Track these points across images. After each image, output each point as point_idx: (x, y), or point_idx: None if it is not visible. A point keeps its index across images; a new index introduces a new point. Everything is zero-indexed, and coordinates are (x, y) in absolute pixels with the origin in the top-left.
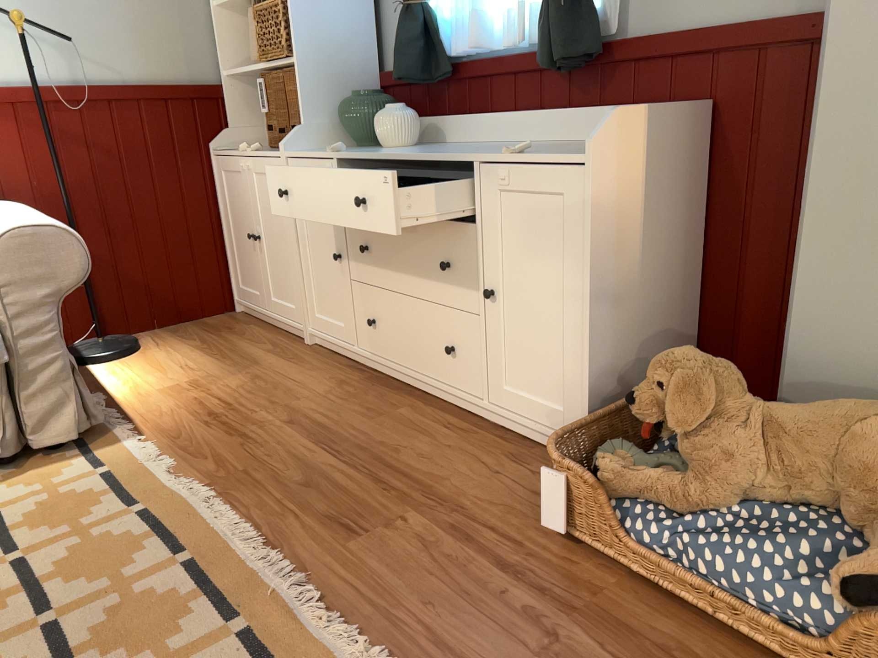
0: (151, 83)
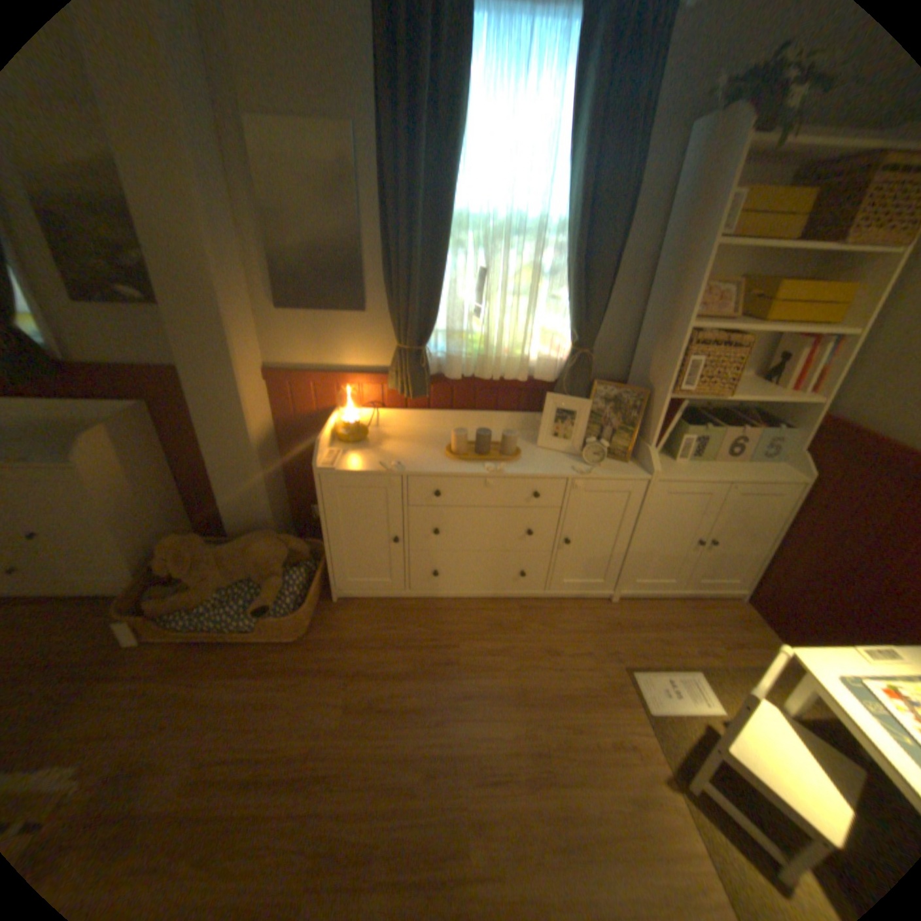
0: None
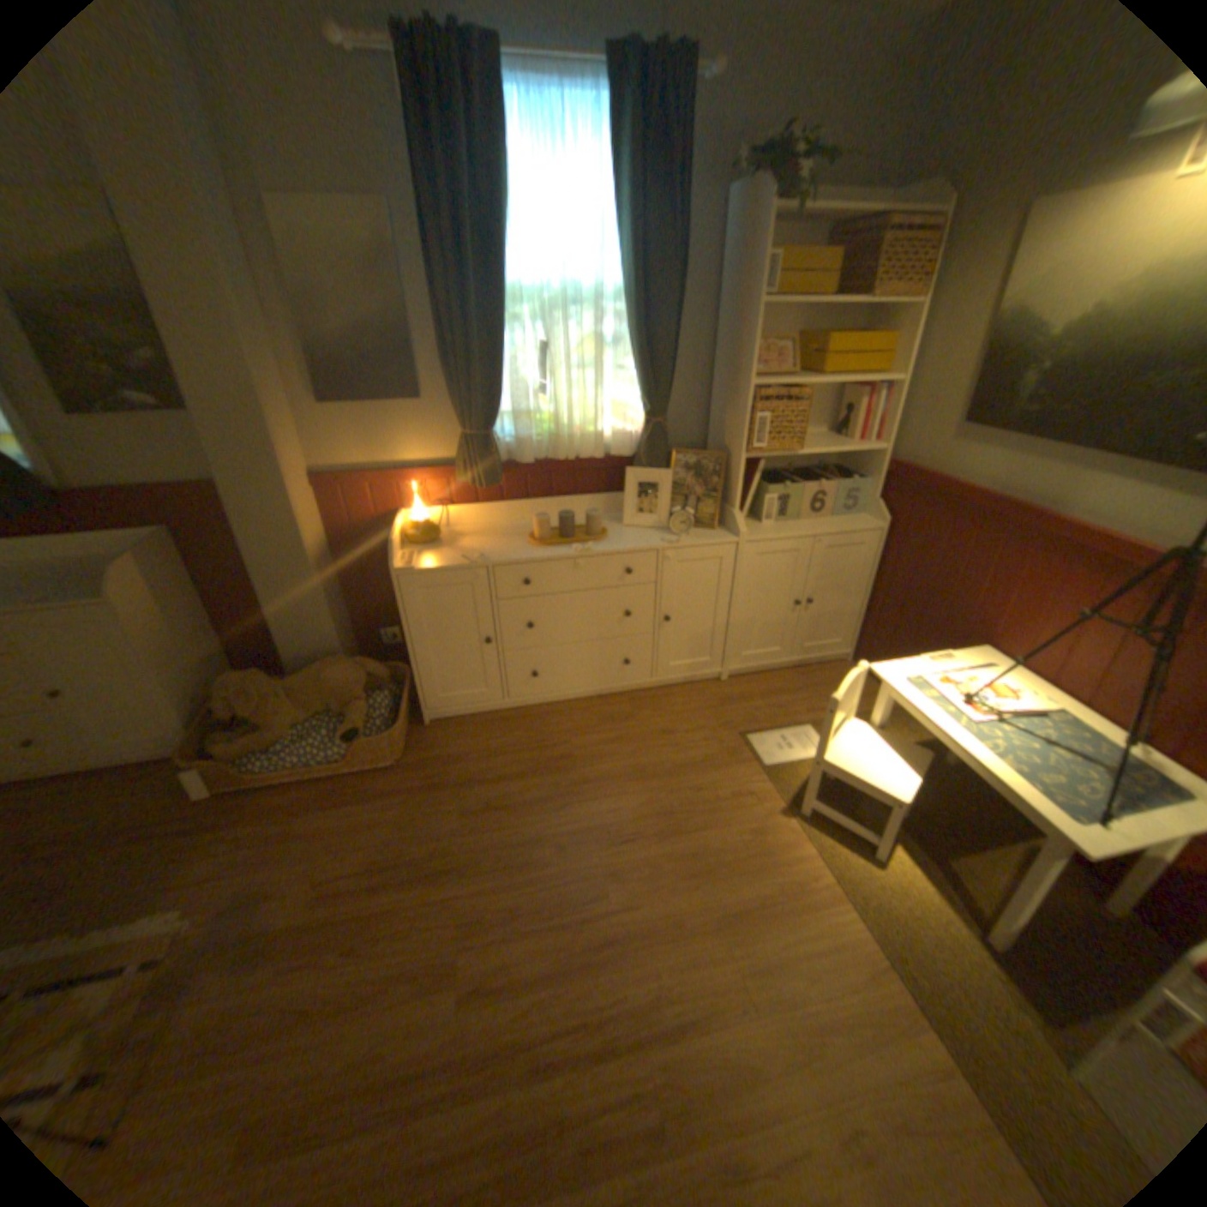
0: None
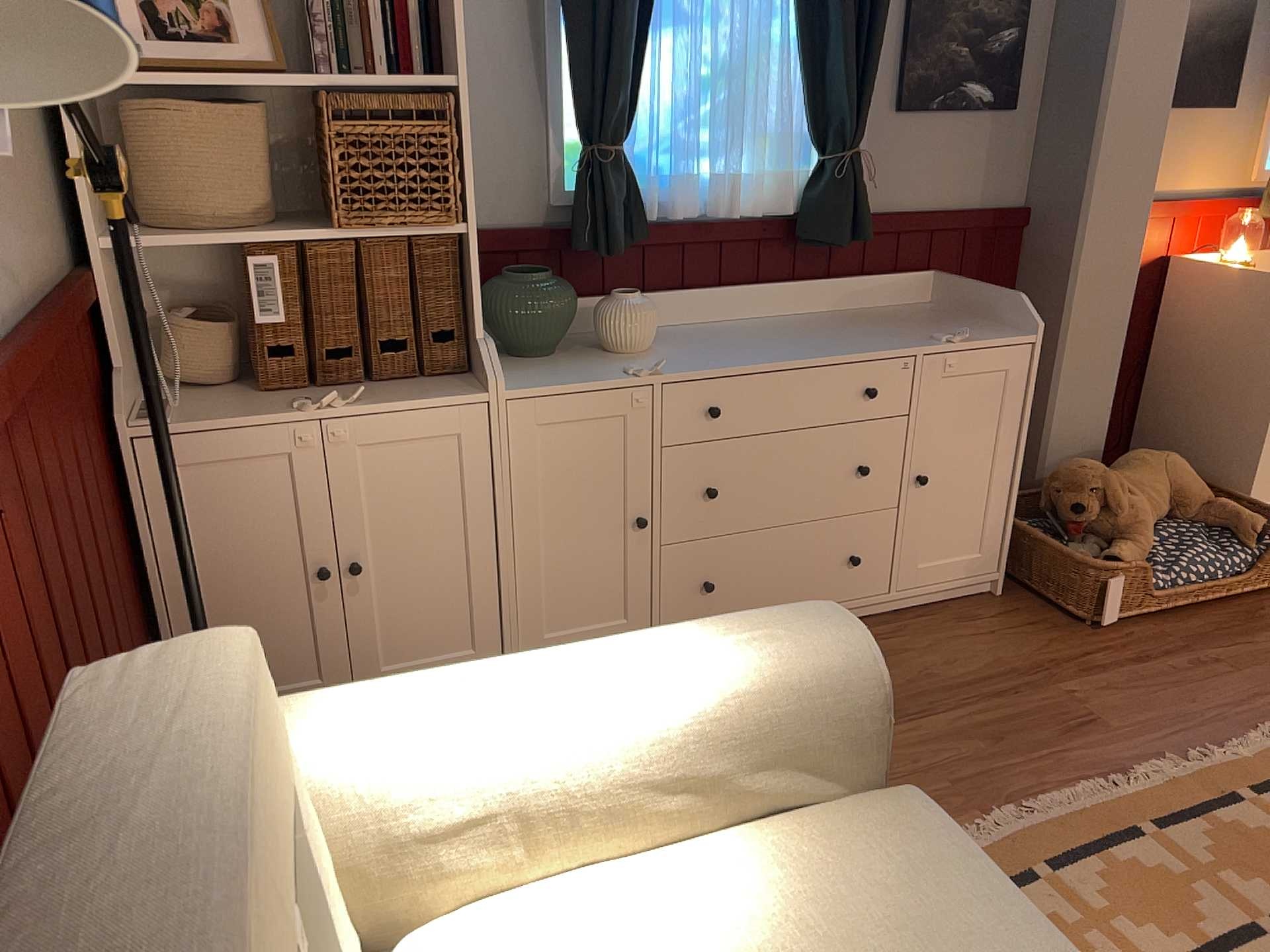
0: (35, 290)
